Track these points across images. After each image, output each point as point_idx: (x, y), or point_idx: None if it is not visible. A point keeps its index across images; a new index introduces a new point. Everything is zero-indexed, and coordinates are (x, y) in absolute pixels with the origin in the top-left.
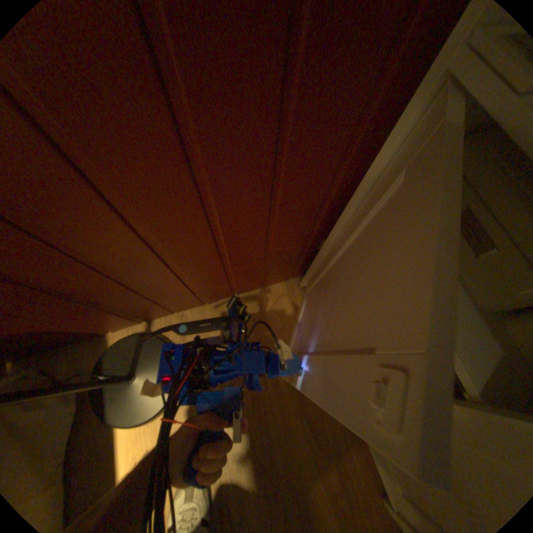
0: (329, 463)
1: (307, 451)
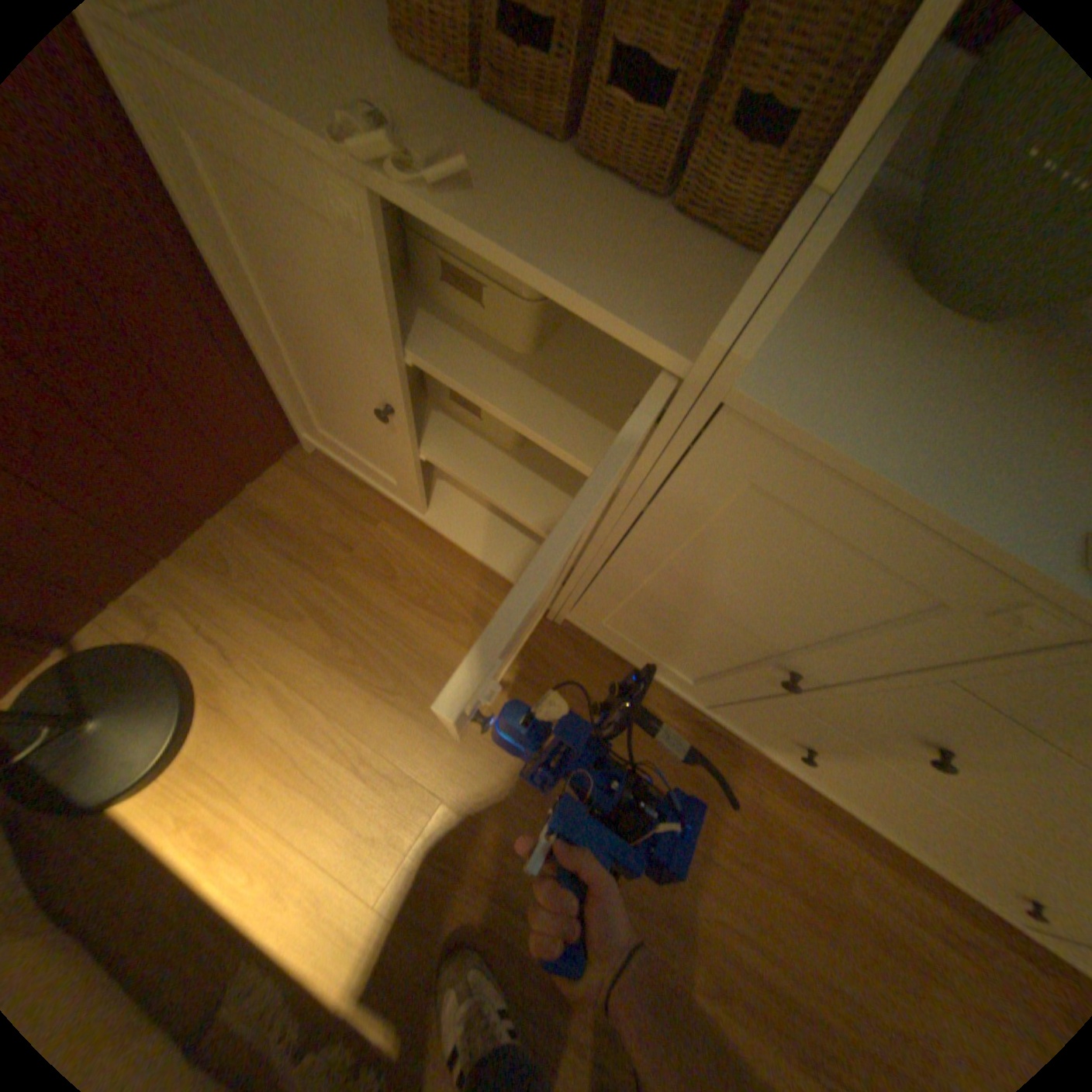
0: (465, 626)
1: (431, 633)
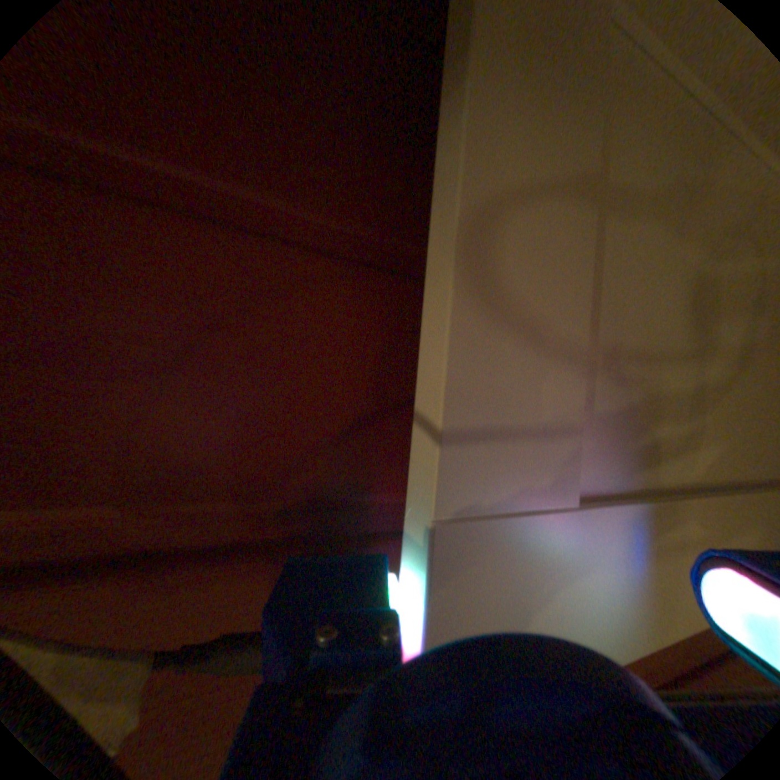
0: None
1: None
